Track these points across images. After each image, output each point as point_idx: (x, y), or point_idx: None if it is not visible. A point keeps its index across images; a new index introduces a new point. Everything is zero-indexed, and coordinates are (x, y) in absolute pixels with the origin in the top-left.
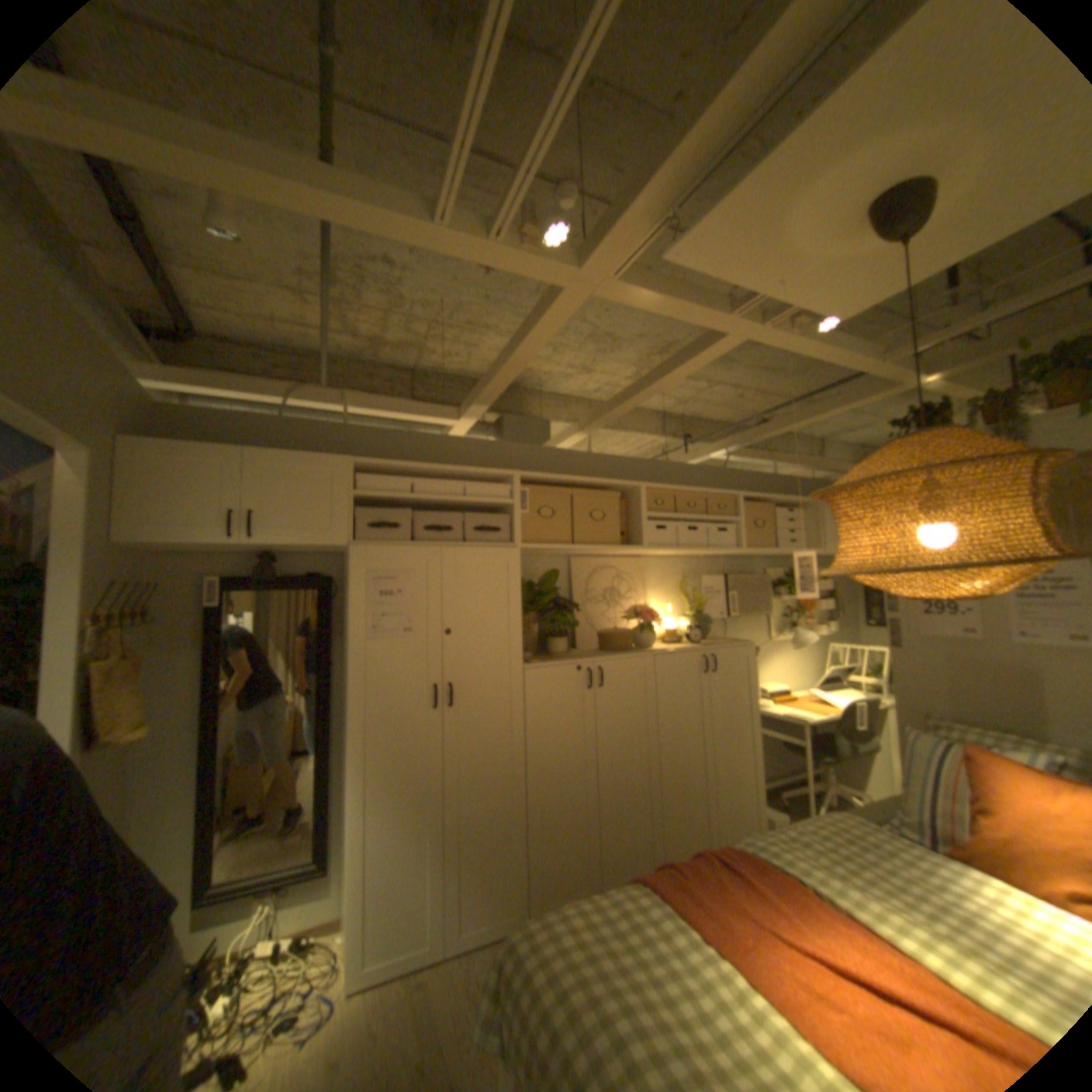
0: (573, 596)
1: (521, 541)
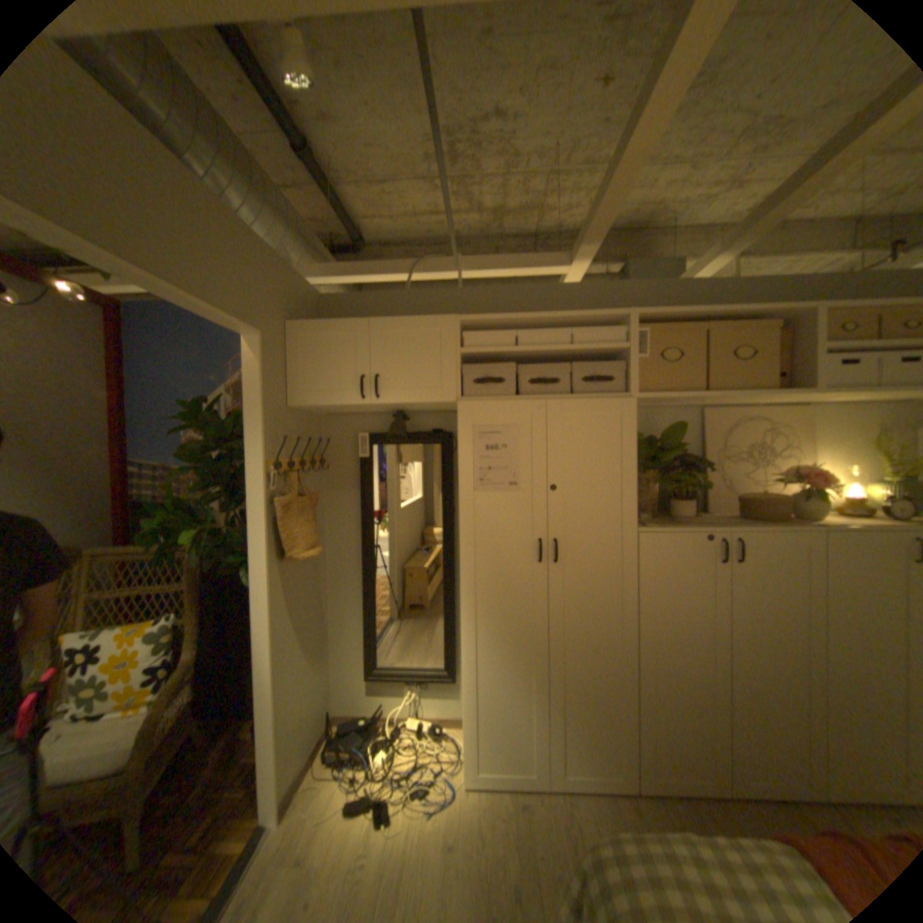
0: (706, 453)
1: (639, 390)
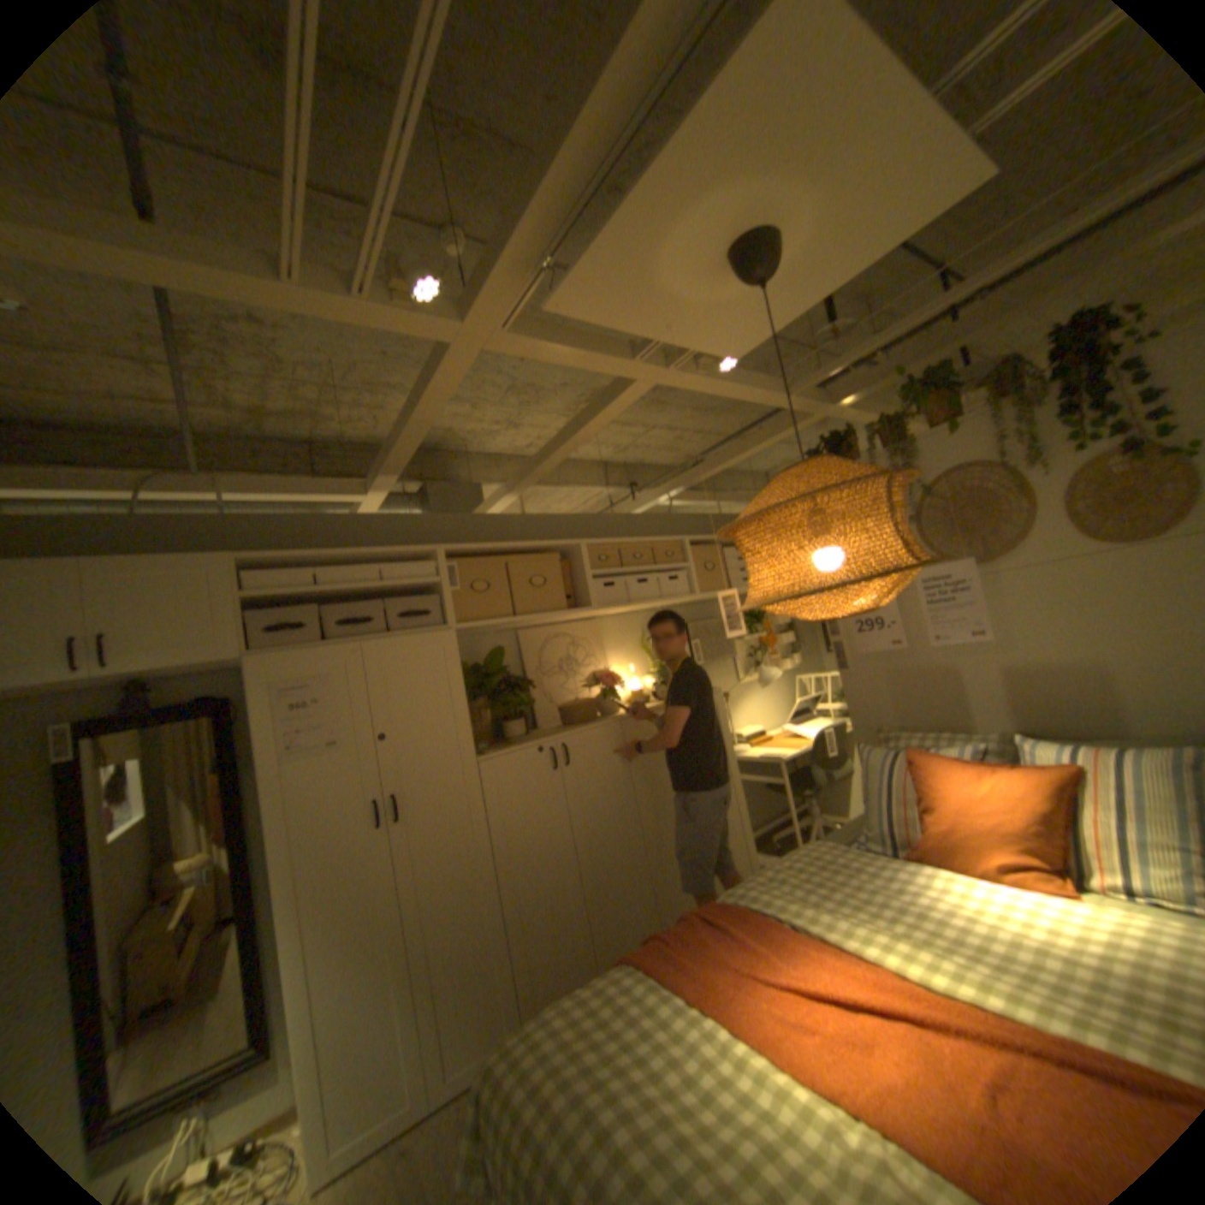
0: (526, 671)
1: (456, 621)
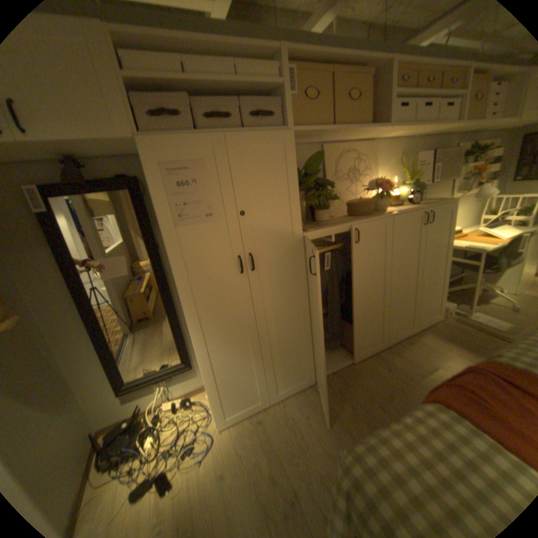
0: (326, 176)
1: (293, 124)
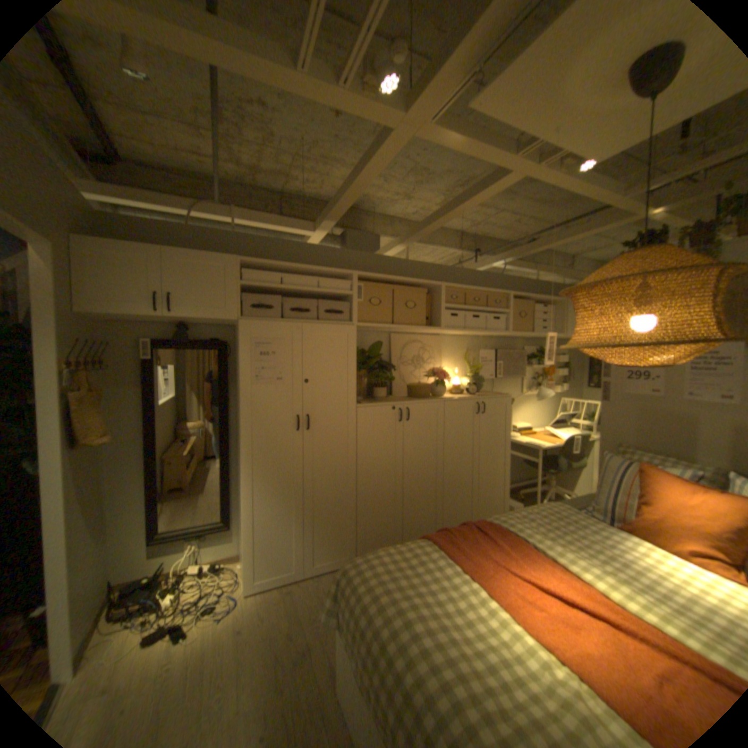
0: (391, 360)
1: (357, 321)
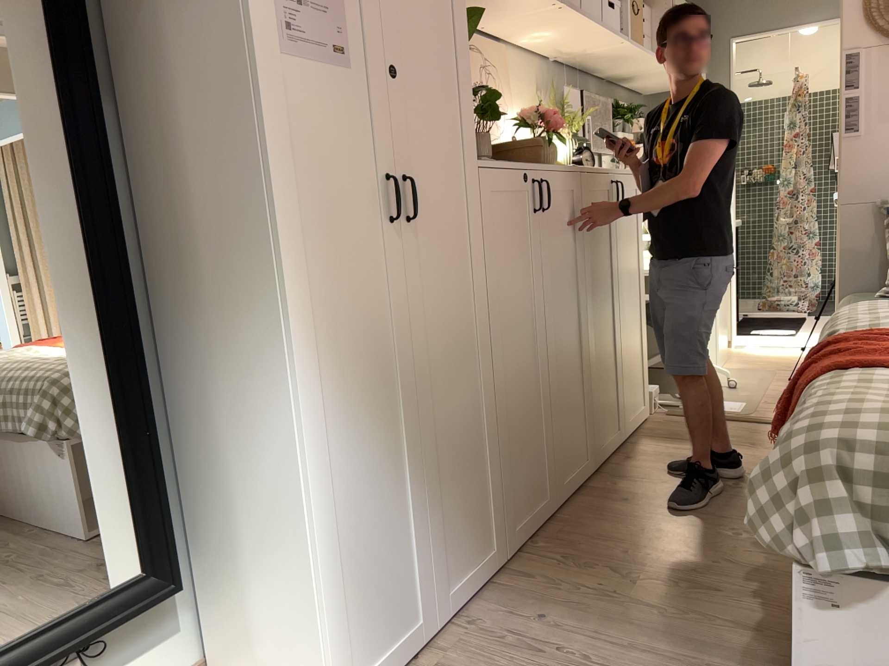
0: None
1: None
